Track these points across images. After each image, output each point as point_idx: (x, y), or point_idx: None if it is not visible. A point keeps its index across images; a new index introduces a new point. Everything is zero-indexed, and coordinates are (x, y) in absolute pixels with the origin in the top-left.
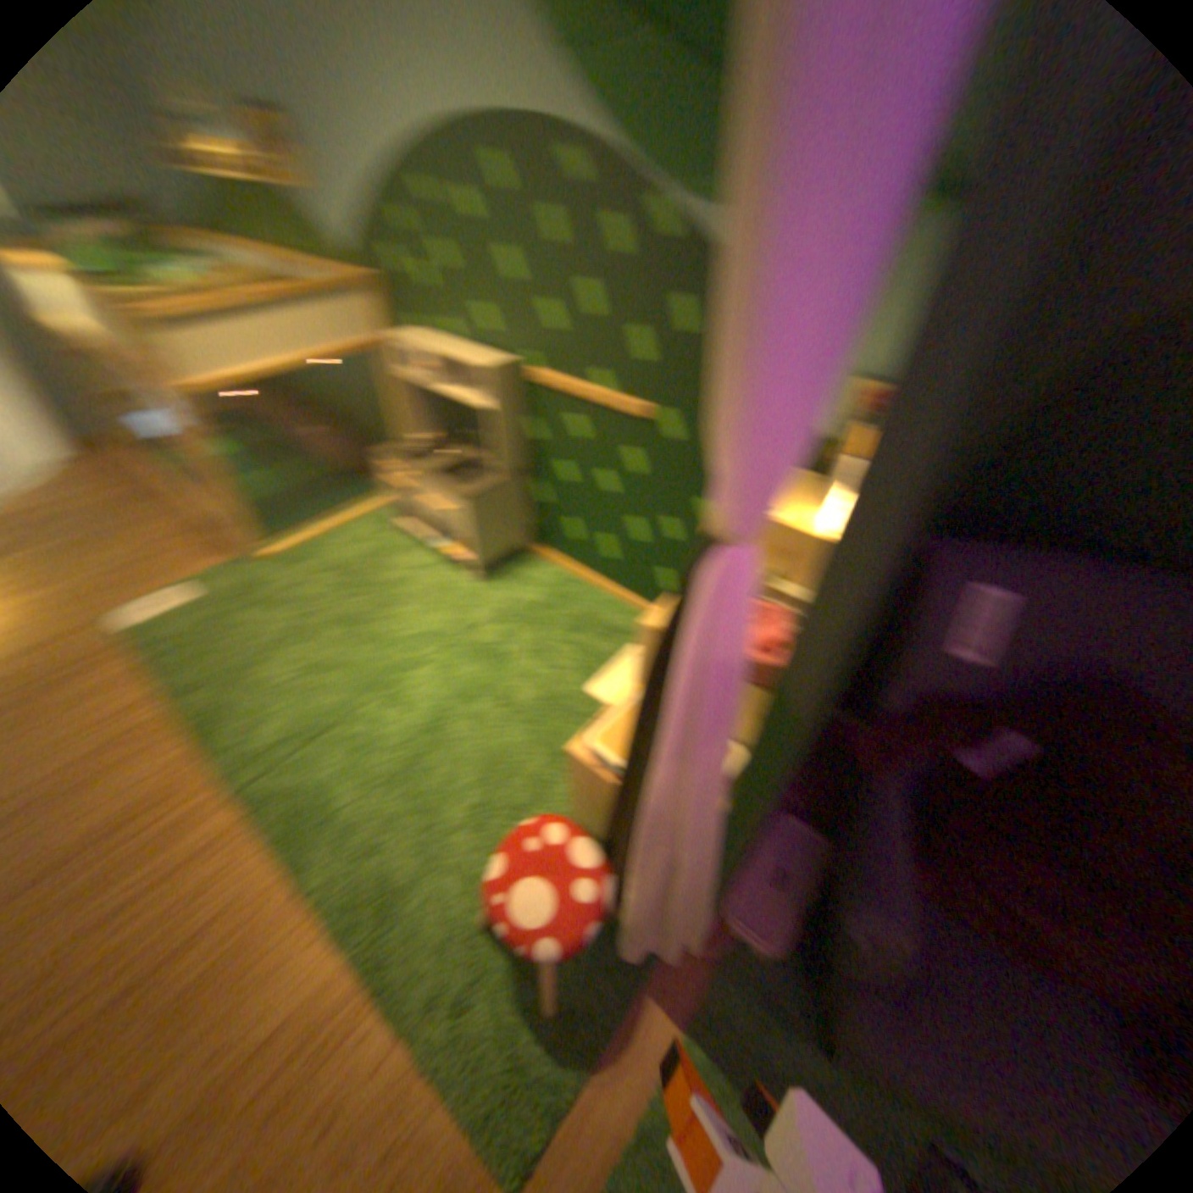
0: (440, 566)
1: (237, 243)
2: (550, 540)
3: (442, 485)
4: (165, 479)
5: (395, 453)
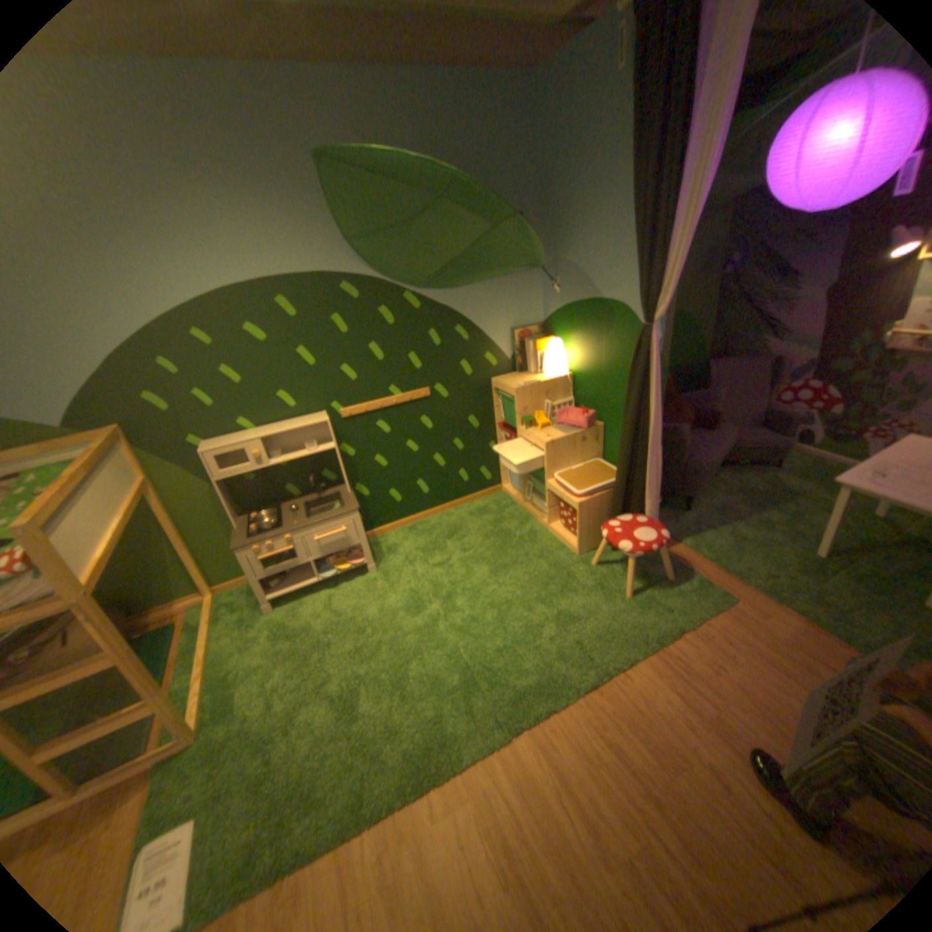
0: (335, 588)
1: None
2: (381, 514)
3: (331, 513)
4: None
5: (249, 536)
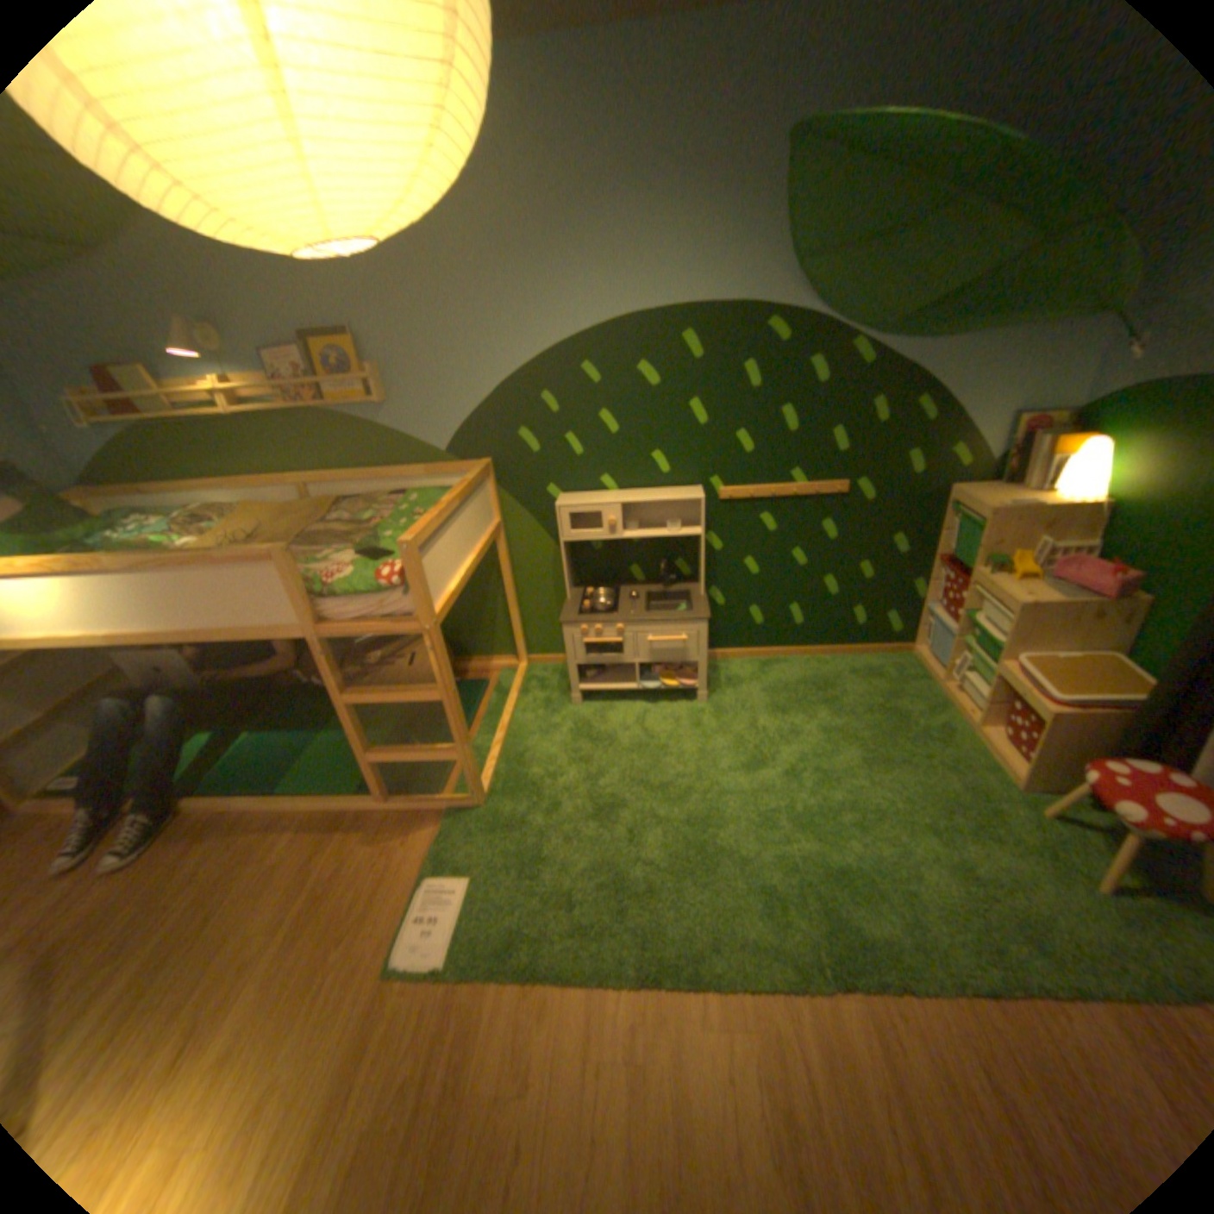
0: (653, 704)
1: (223, 480)
2: (731, 634)
3: (674, 615)
4: (204, 795)
5: (580, 614)
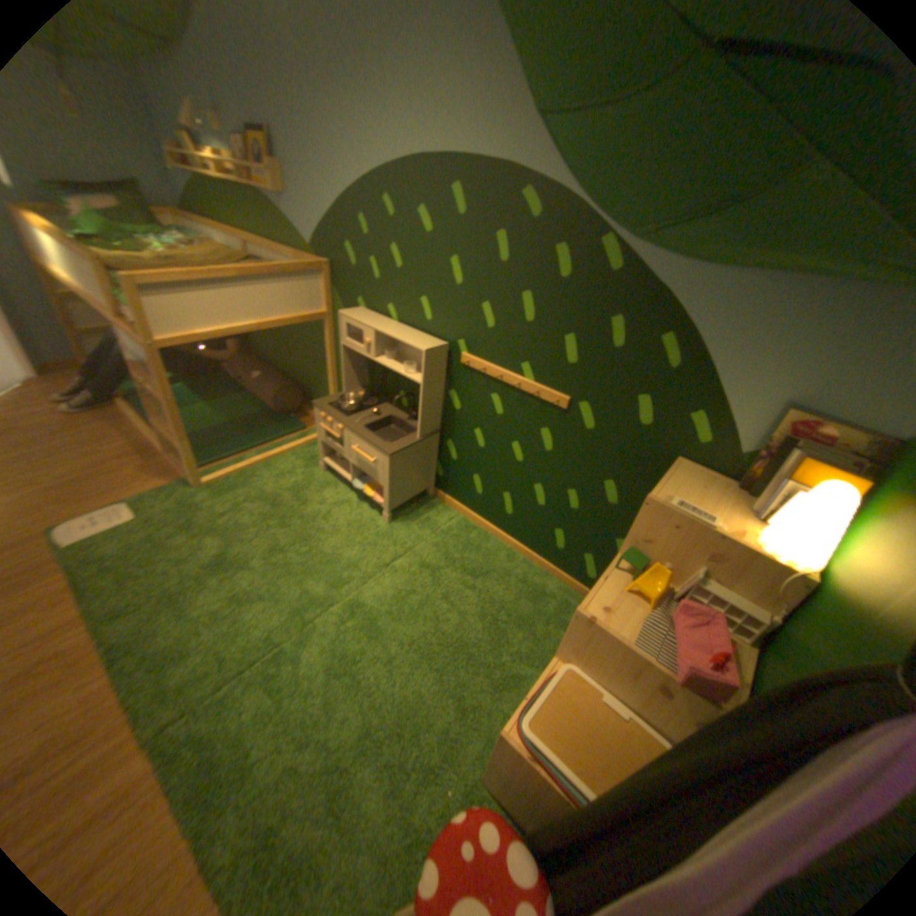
0: (361, 502)
1: (224, 226)
2: (458, 490)
3: (376, 440)
4: (132, 402)
5: (335, 405)
